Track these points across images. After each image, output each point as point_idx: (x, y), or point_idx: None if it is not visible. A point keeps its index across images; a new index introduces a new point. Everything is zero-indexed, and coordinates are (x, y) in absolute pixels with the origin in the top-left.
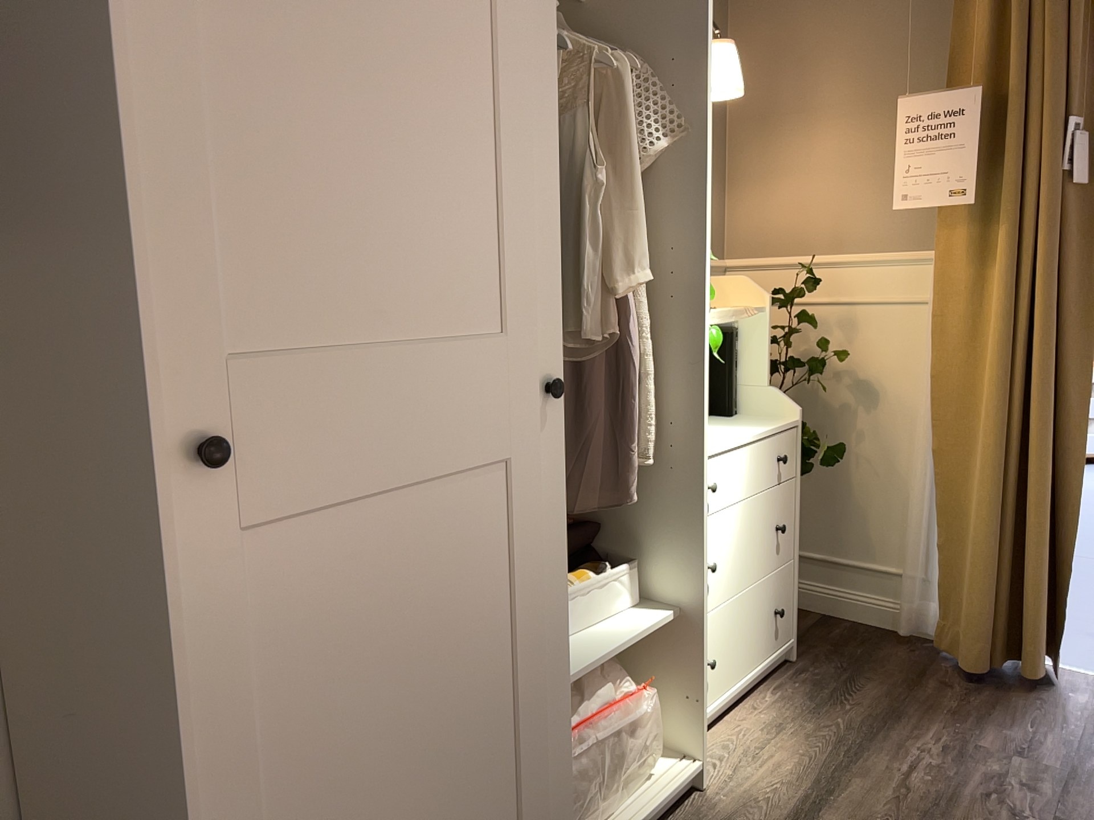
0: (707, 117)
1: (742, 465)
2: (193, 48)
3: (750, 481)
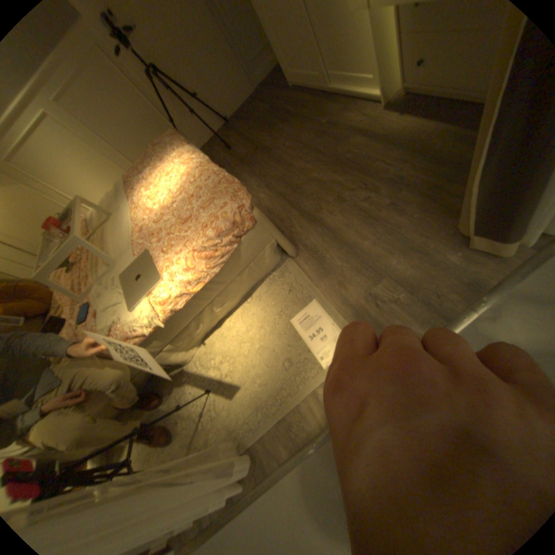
0: None
1: None
2: None
3: None
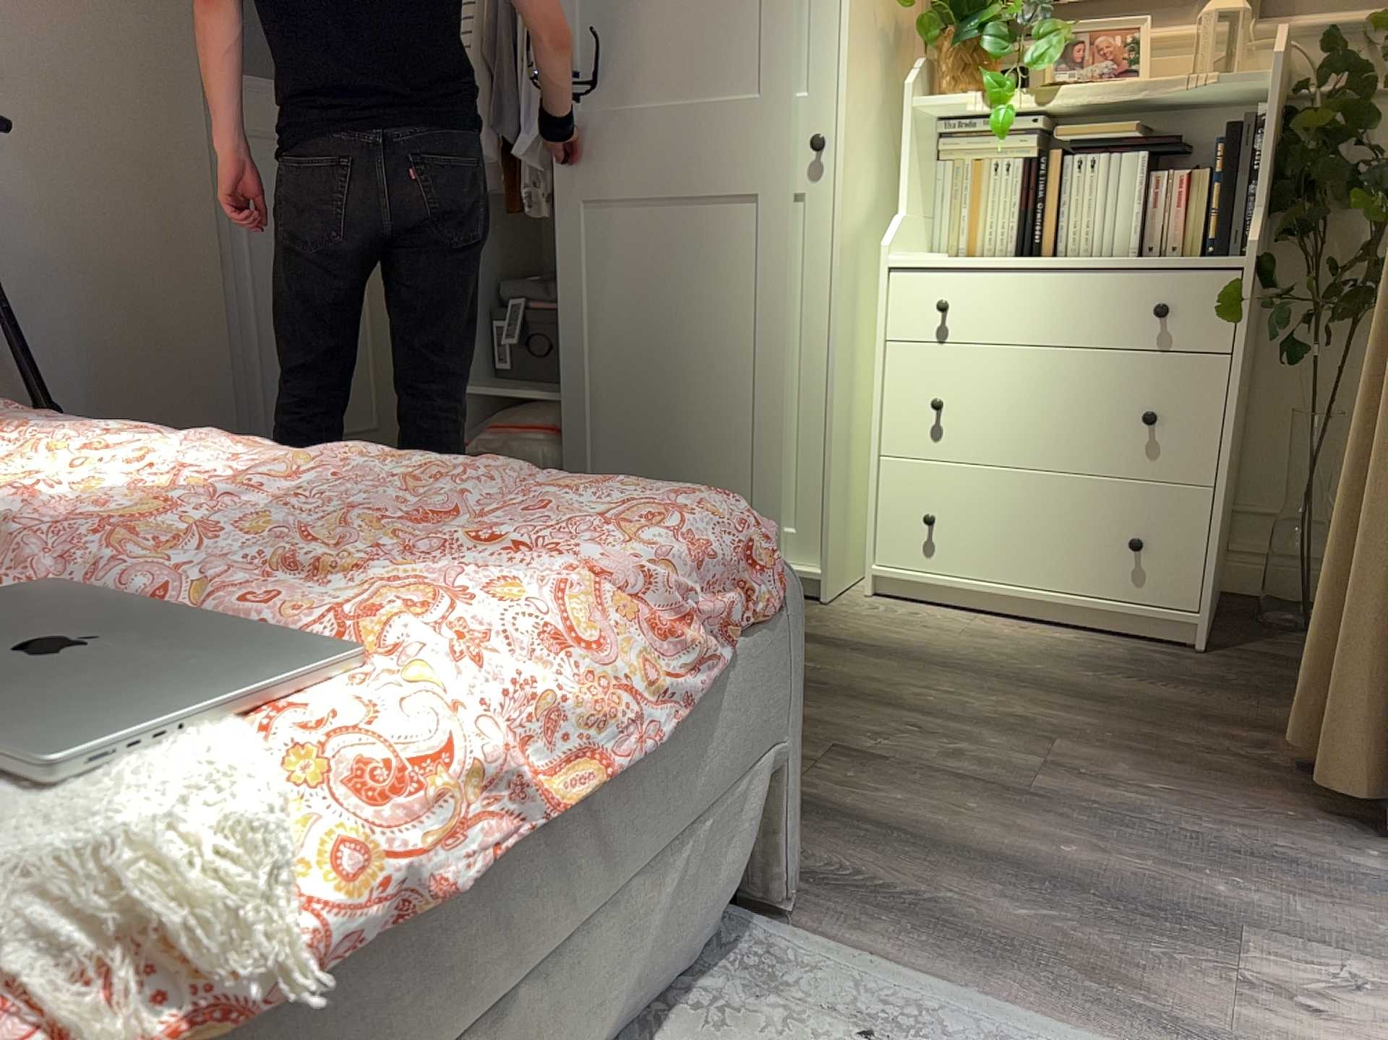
0: None
1: (1033, 296)
2: None
3: (1058, 323)
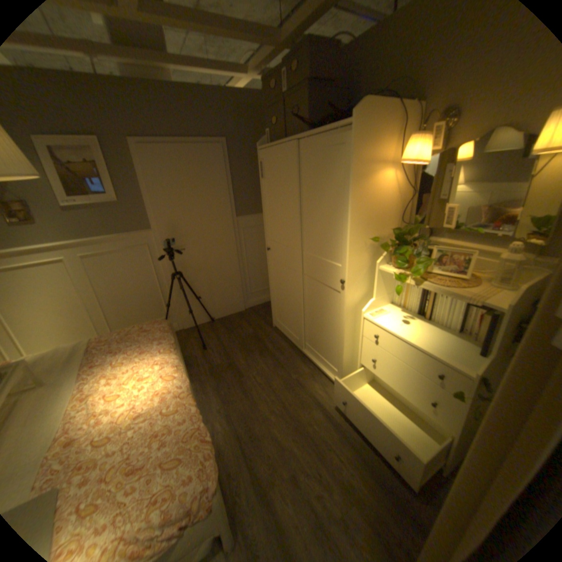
0: (351, 205)
1: (402, 348)
2: (267, 208)
3: (409, 360)
